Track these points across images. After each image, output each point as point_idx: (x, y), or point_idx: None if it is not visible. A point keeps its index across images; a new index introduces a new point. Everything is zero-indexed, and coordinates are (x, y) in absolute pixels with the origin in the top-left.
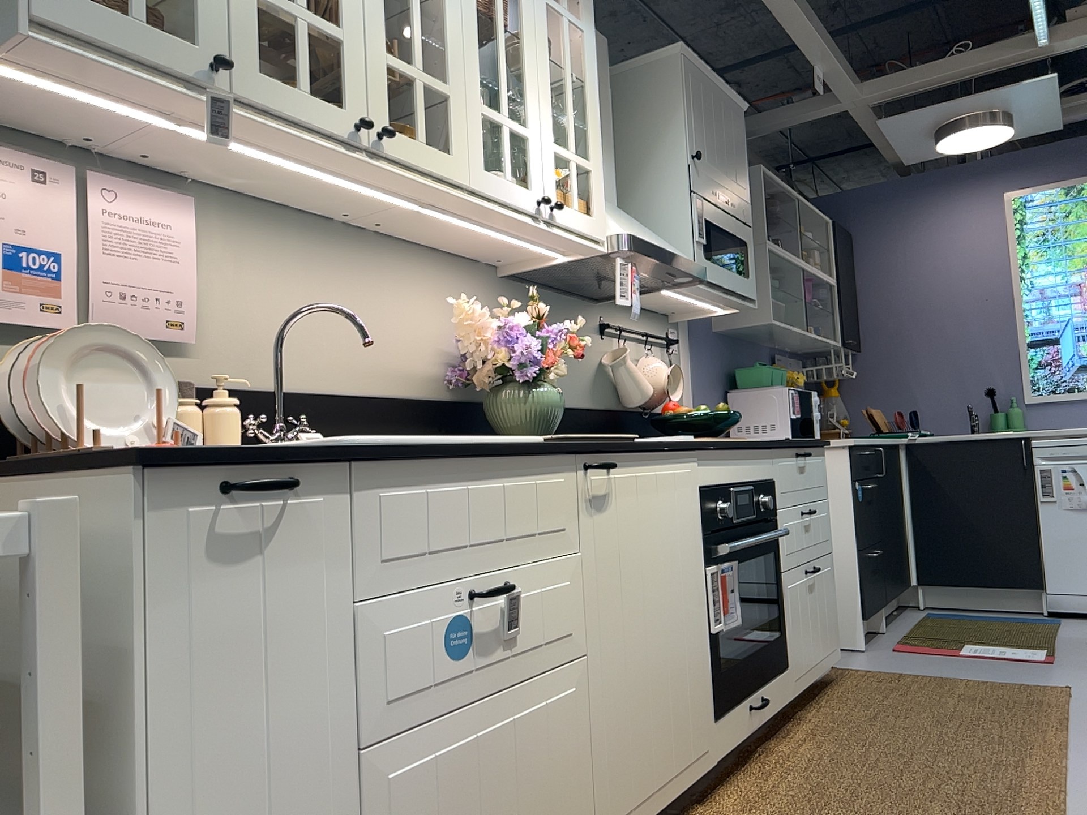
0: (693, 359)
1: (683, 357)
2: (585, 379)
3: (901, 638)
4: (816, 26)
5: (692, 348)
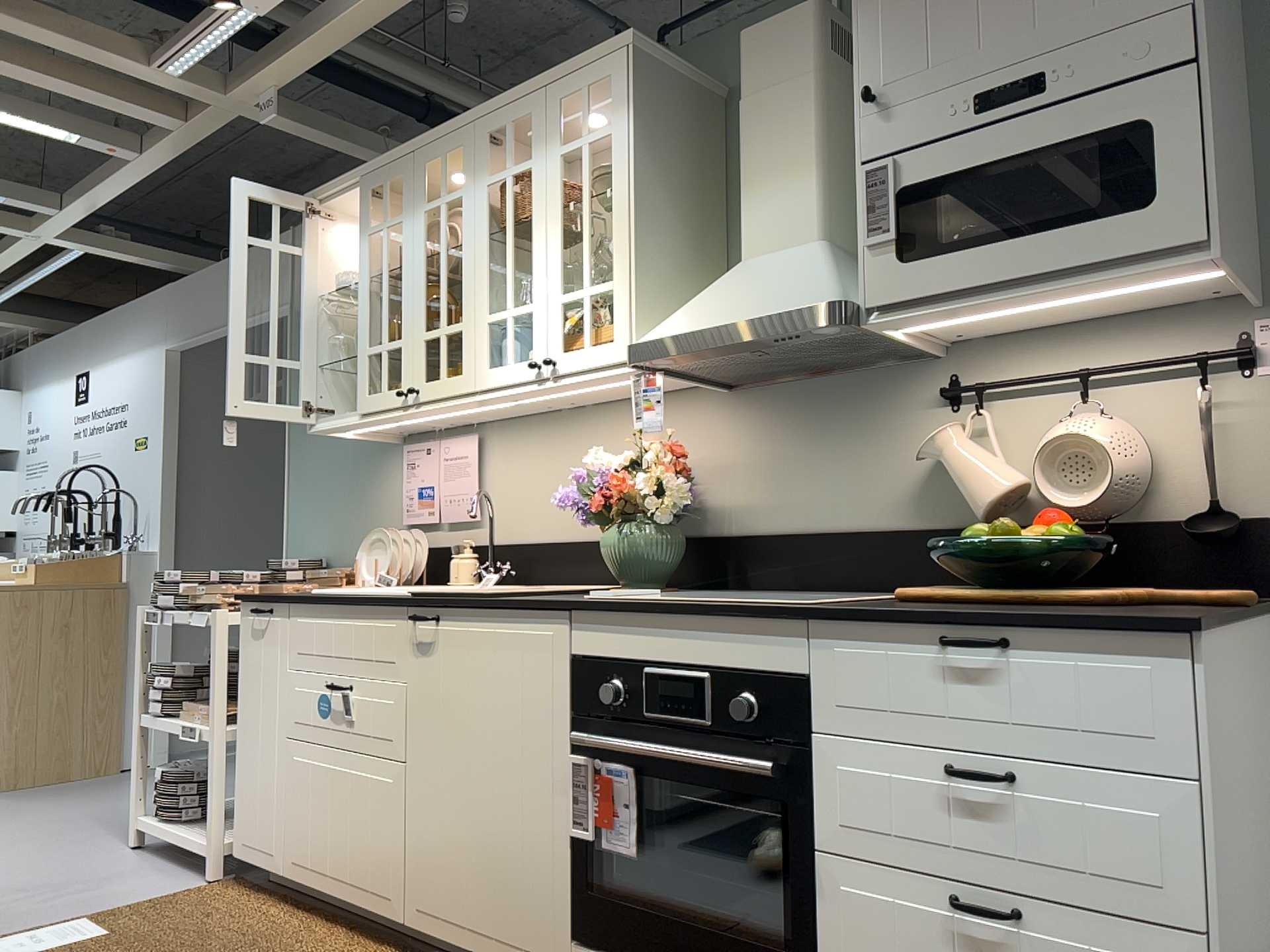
0: None
1: None
2: (889, 487)
3: None
4: None
5: None
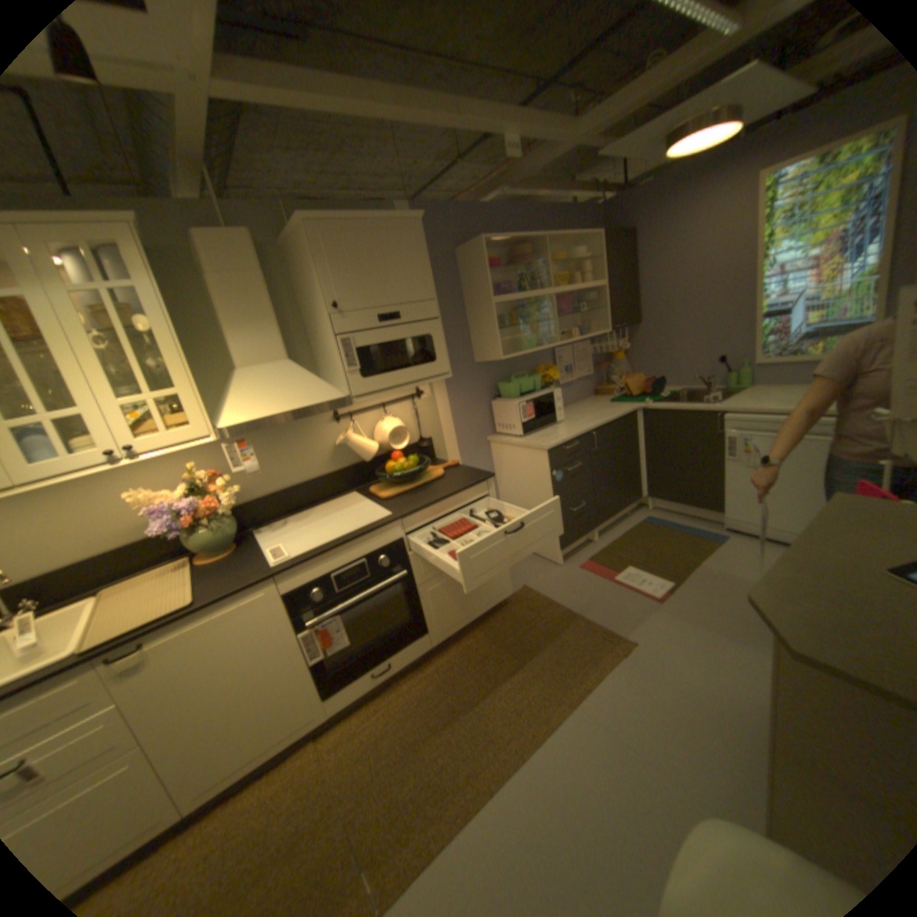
0: (447, 394)
1: (435, 397)
2: (319, 458)
3: (597, 553)
4: (471, 107)
5: (446, 386)
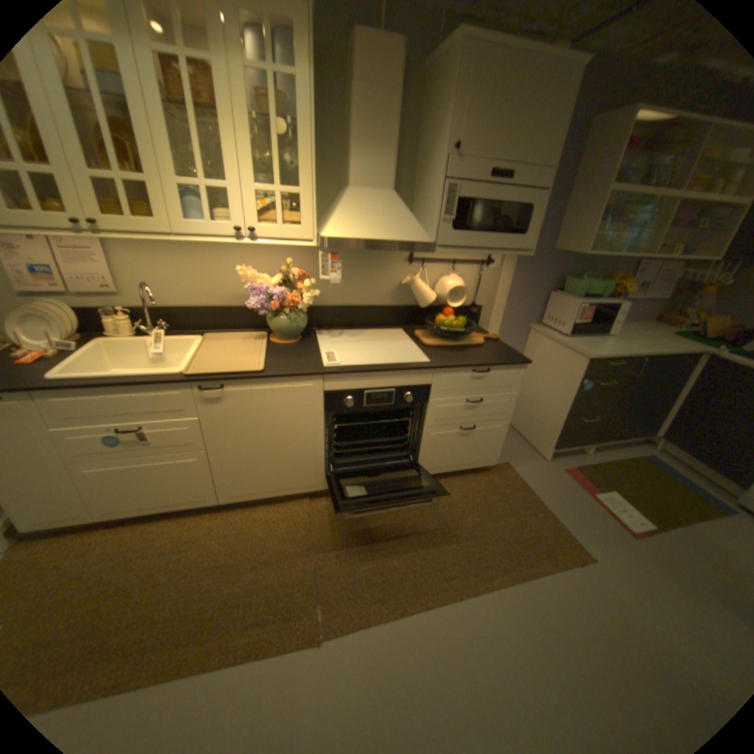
0: (514, 271)
1: (502, 270)
2: (384, 291)
3: (587, 466)
4: None
5: (516, 263)
